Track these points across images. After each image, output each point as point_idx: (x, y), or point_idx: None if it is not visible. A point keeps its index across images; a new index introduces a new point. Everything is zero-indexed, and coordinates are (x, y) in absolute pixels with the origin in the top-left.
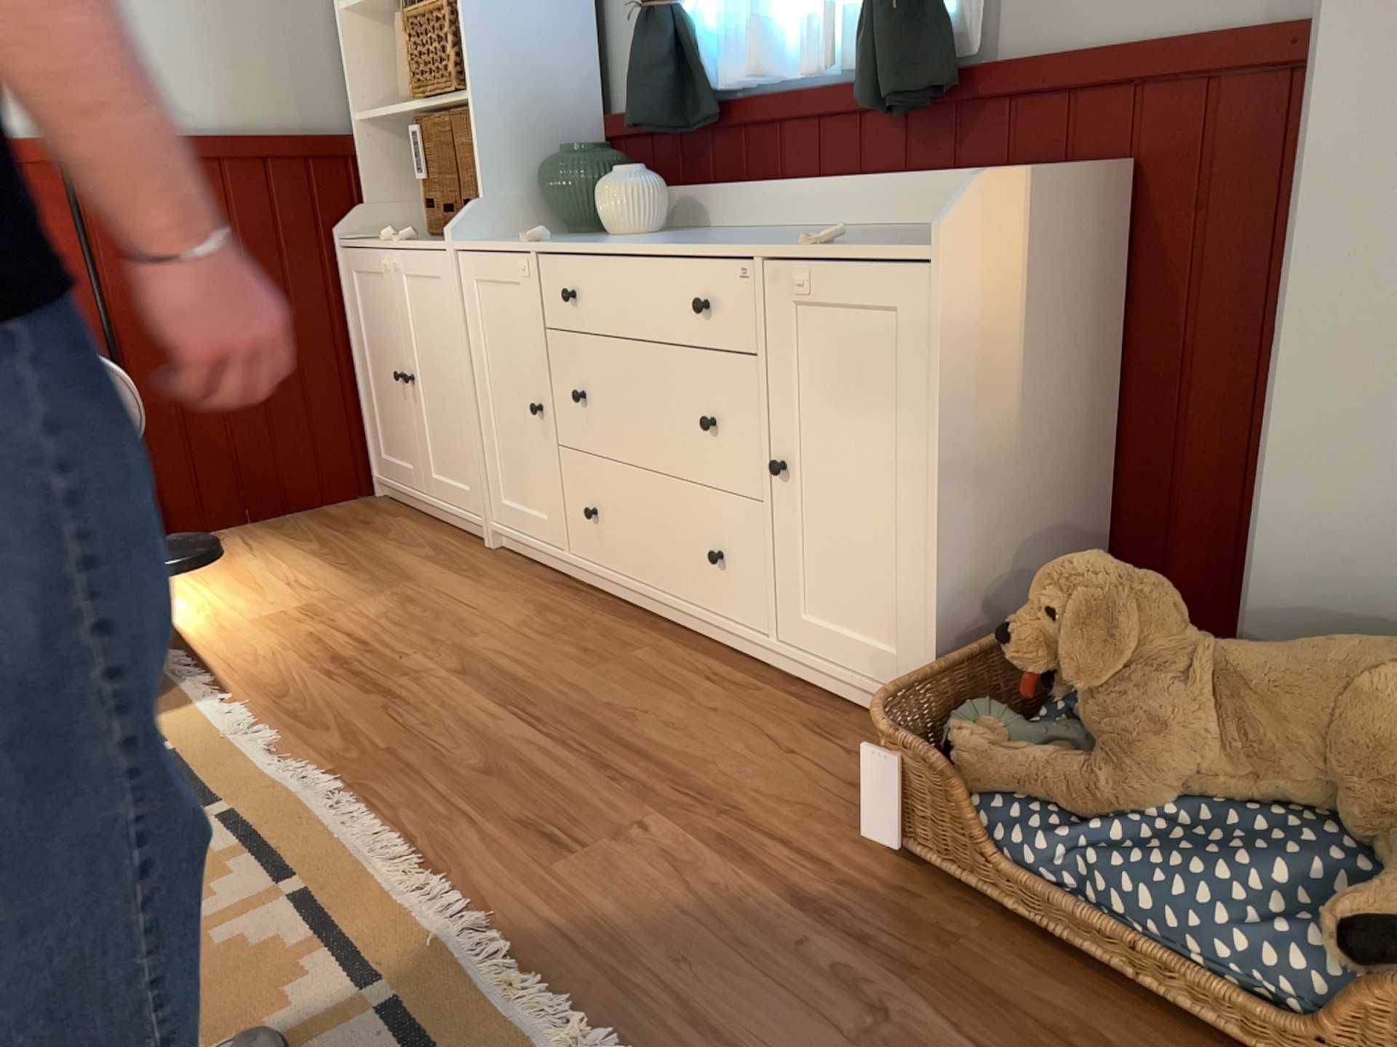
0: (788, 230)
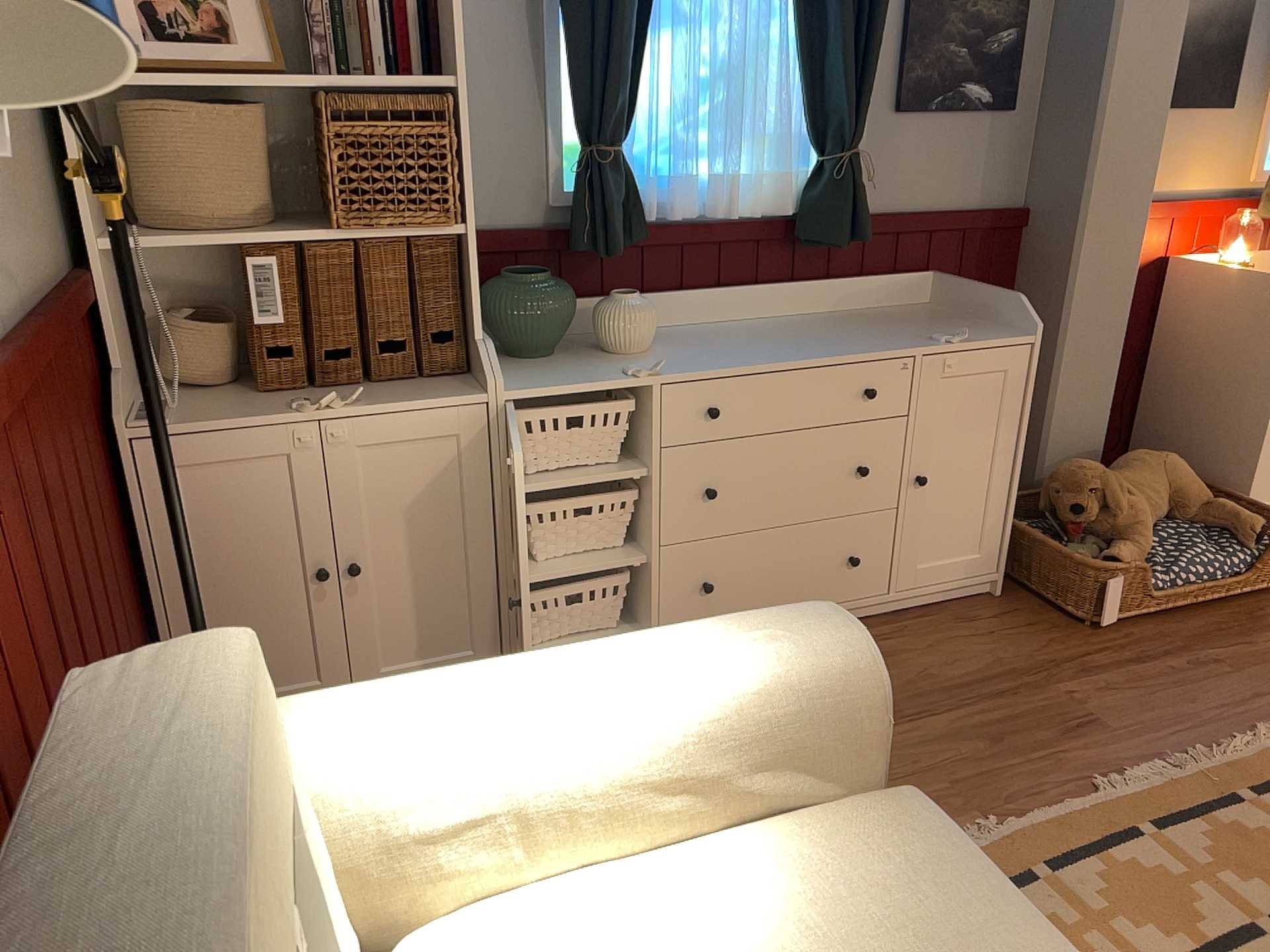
0: (738, 326)
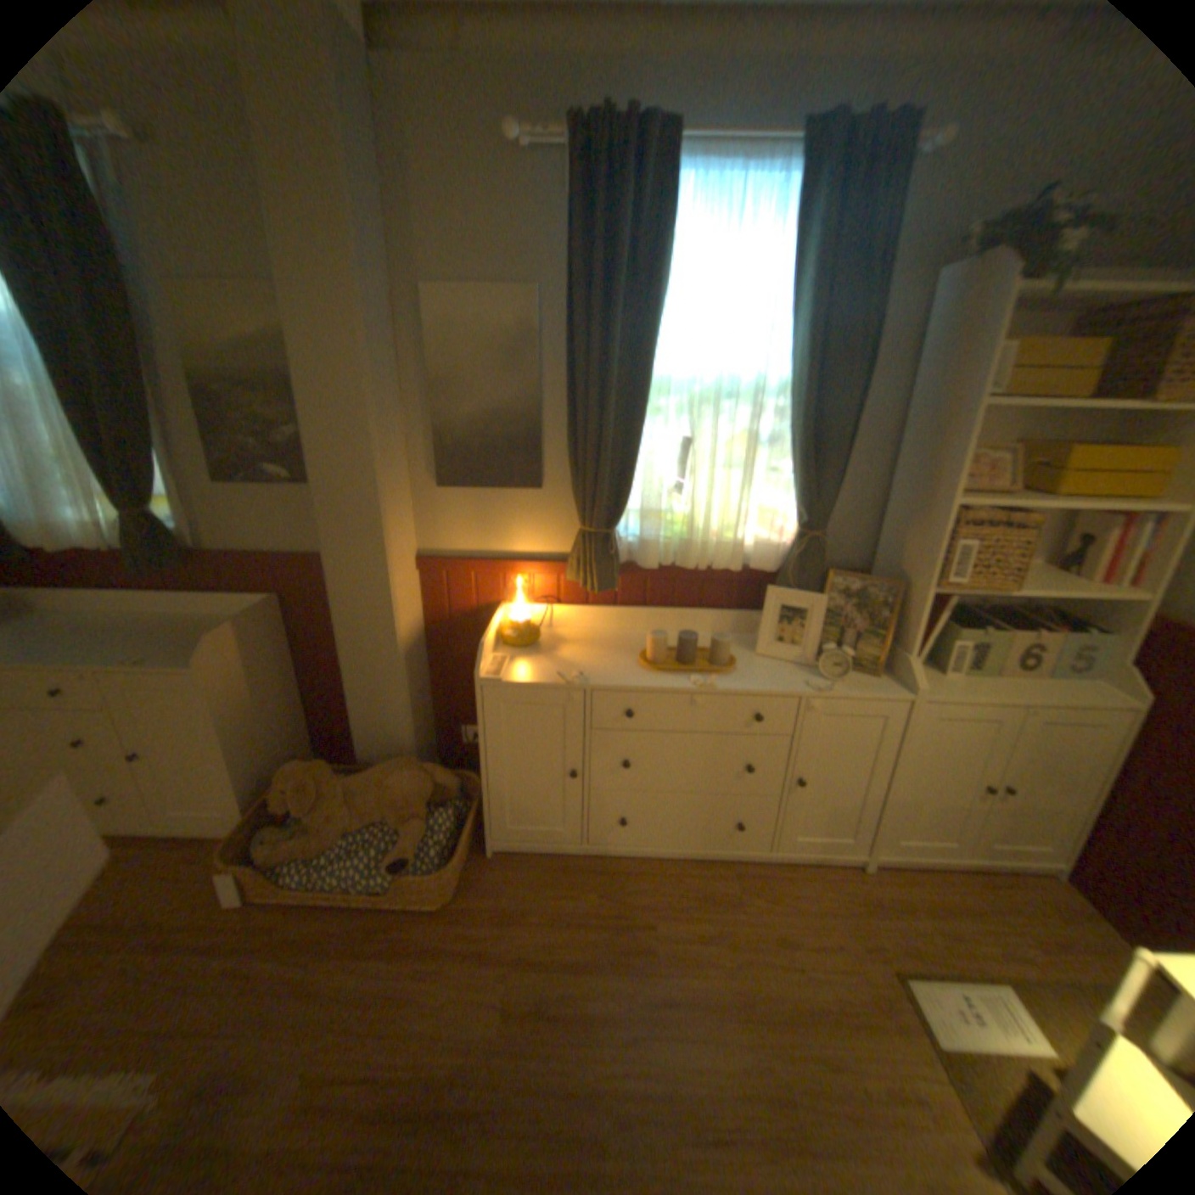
0: (101, 620)
